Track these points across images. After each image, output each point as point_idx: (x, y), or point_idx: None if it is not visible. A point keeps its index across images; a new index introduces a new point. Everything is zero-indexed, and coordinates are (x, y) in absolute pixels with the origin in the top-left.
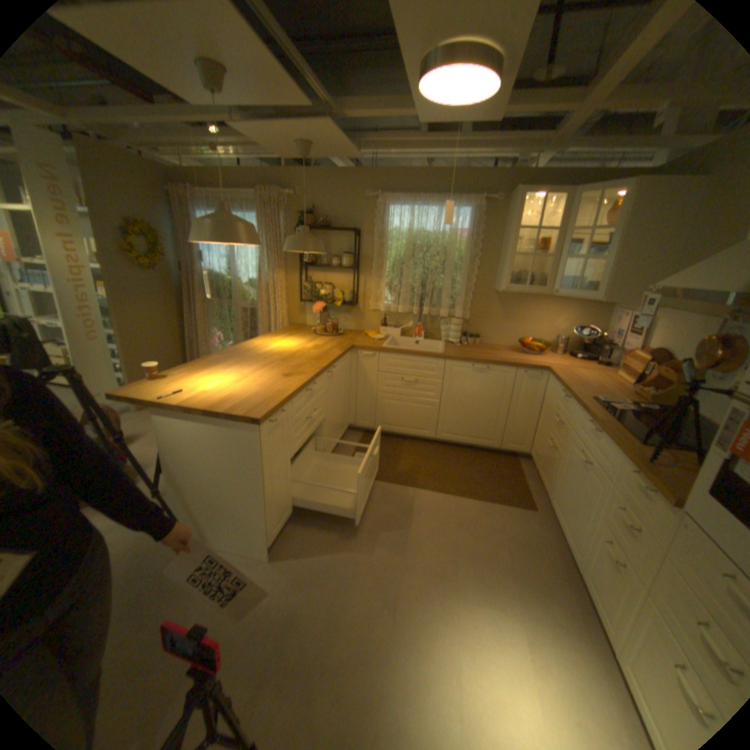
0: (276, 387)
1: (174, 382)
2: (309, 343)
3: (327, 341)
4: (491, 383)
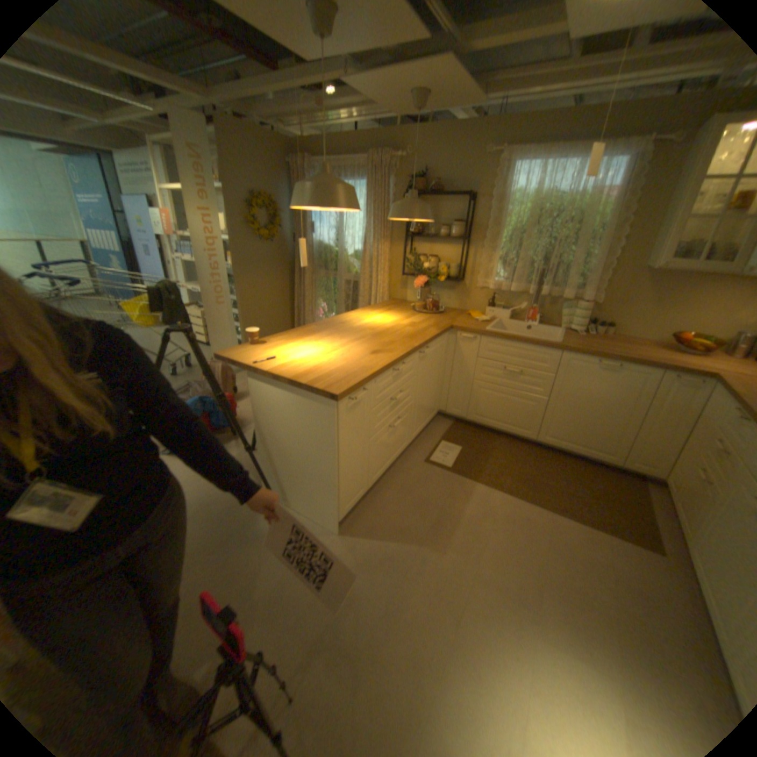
0: (362, 363)
1: (270, 348)
2: (405, 319)
3: (424, 319)
4: (623, 386)
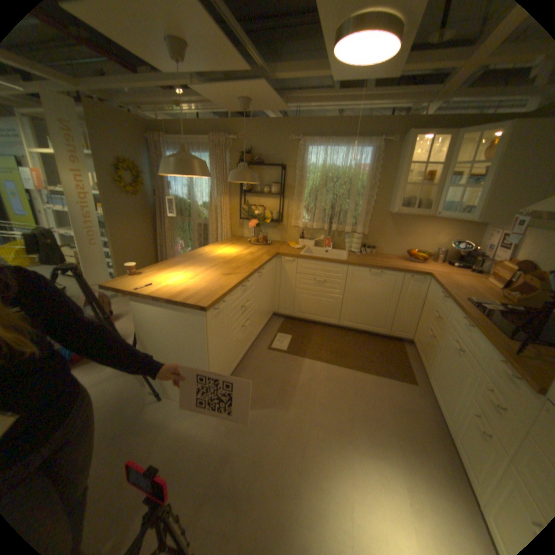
0: (220, 283)
1: (146, 277)
2: (245, 250)
3: (258, 249)
4: (384, 284)
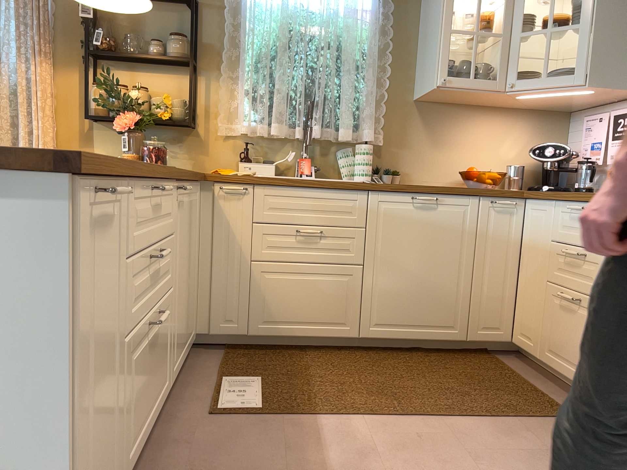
0: None
1: None
2: None
3: None
4: (445, 226)
